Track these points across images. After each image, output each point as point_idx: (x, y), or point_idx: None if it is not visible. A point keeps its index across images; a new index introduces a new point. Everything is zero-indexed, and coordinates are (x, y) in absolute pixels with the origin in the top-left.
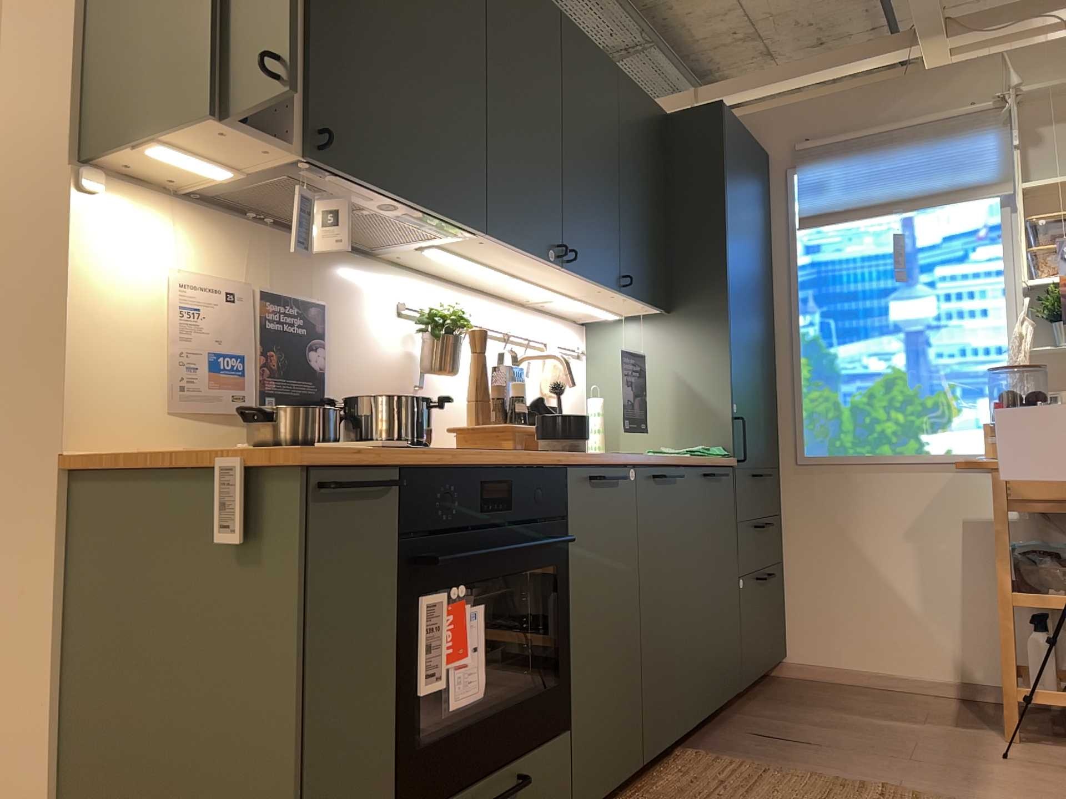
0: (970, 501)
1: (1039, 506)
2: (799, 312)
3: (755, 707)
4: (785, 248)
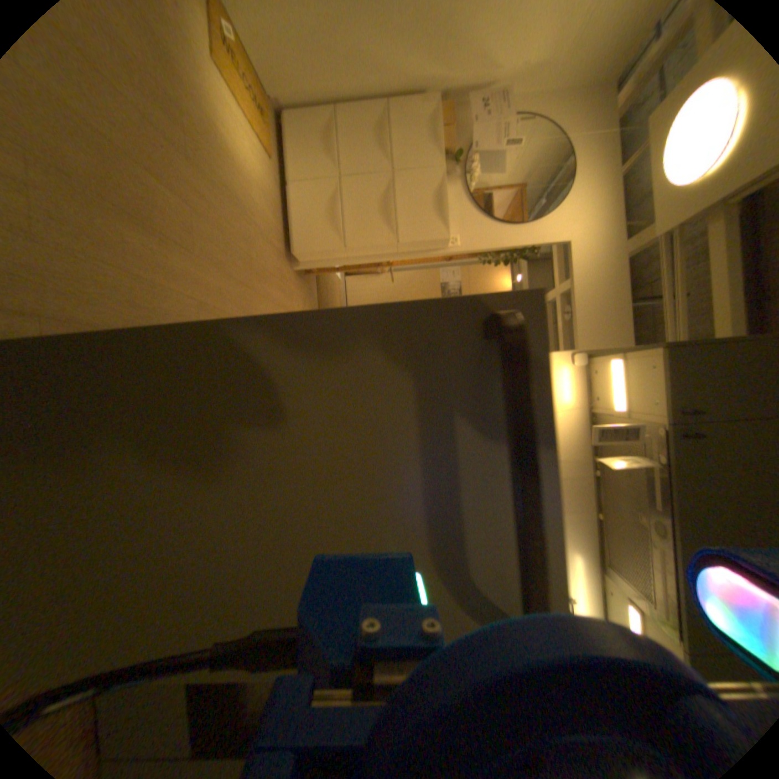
0: None
1: None
2: None
3: None
4: None
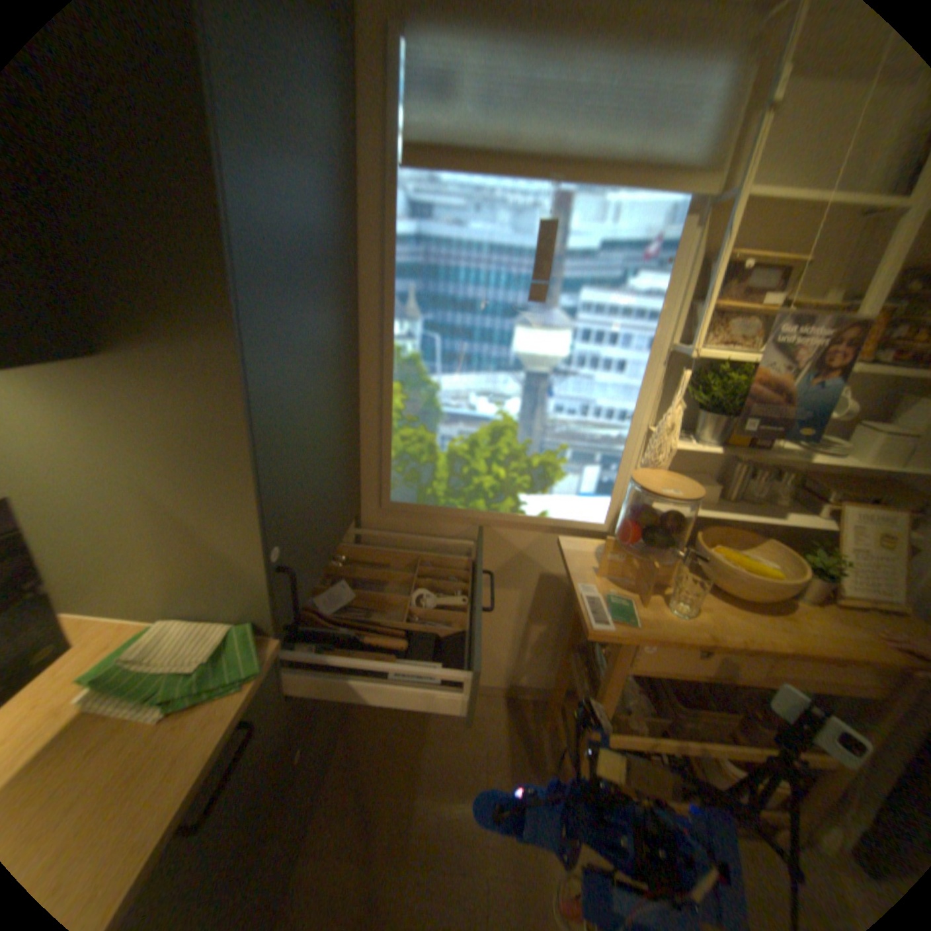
0: (551, 560)
1: (660, 673)
2: (394, 315)
3: (320, 813)
4: (378, 195)
